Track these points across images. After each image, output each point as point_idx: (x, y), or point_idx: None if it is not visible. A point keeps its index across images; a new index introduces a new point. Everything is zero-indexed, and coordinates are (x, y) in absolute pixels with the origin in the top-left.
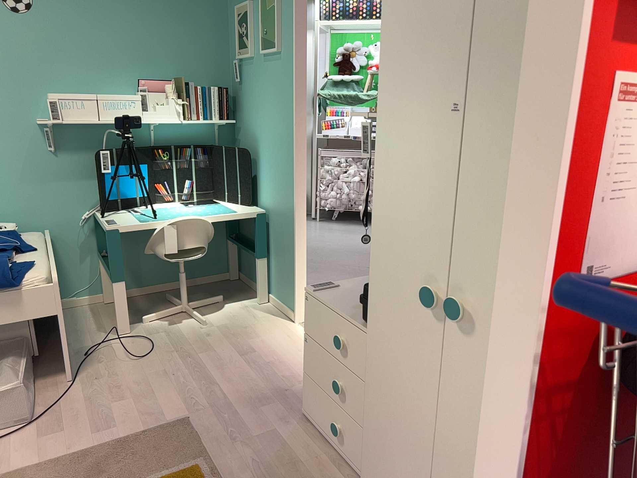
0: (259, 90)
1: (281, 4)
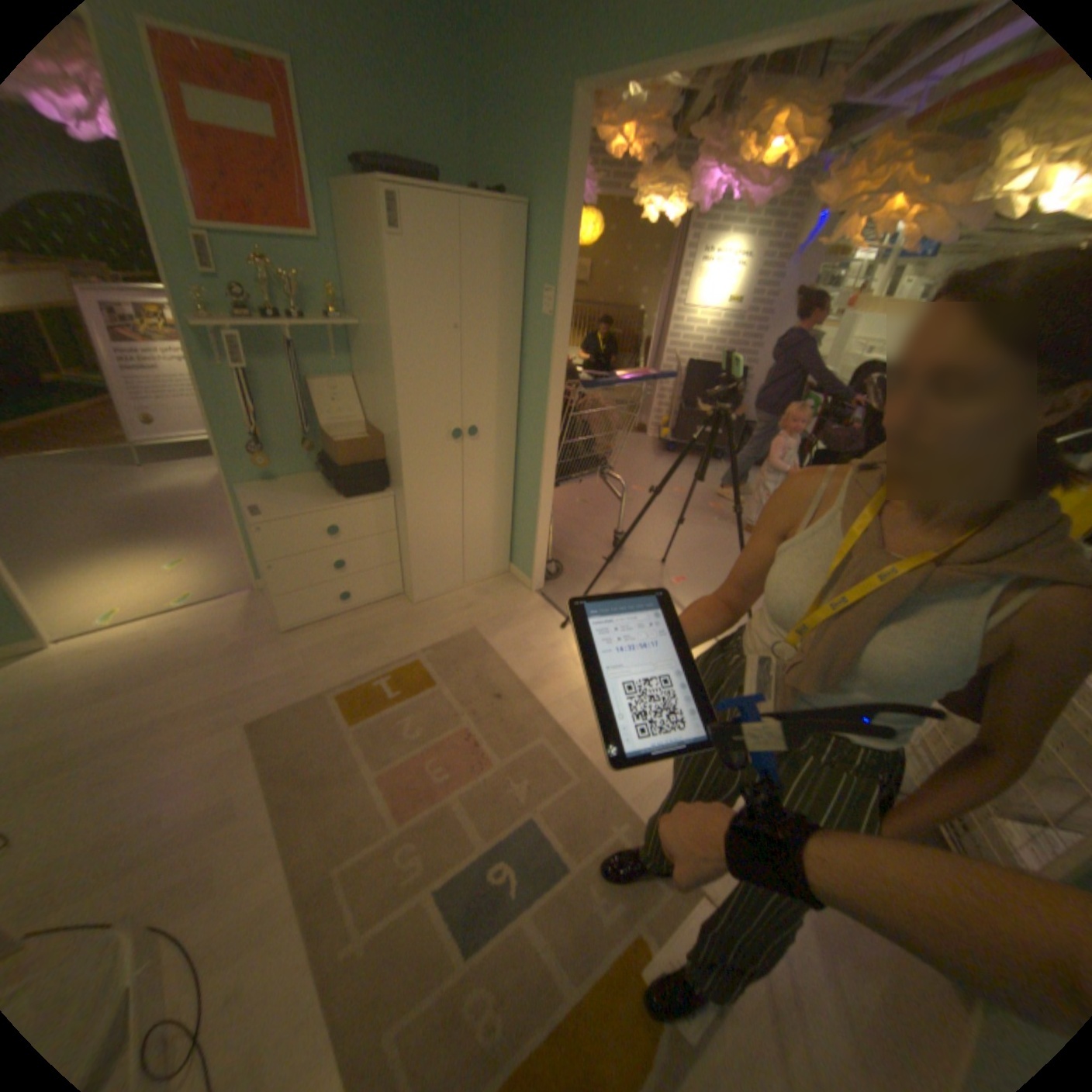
0: None
1: None
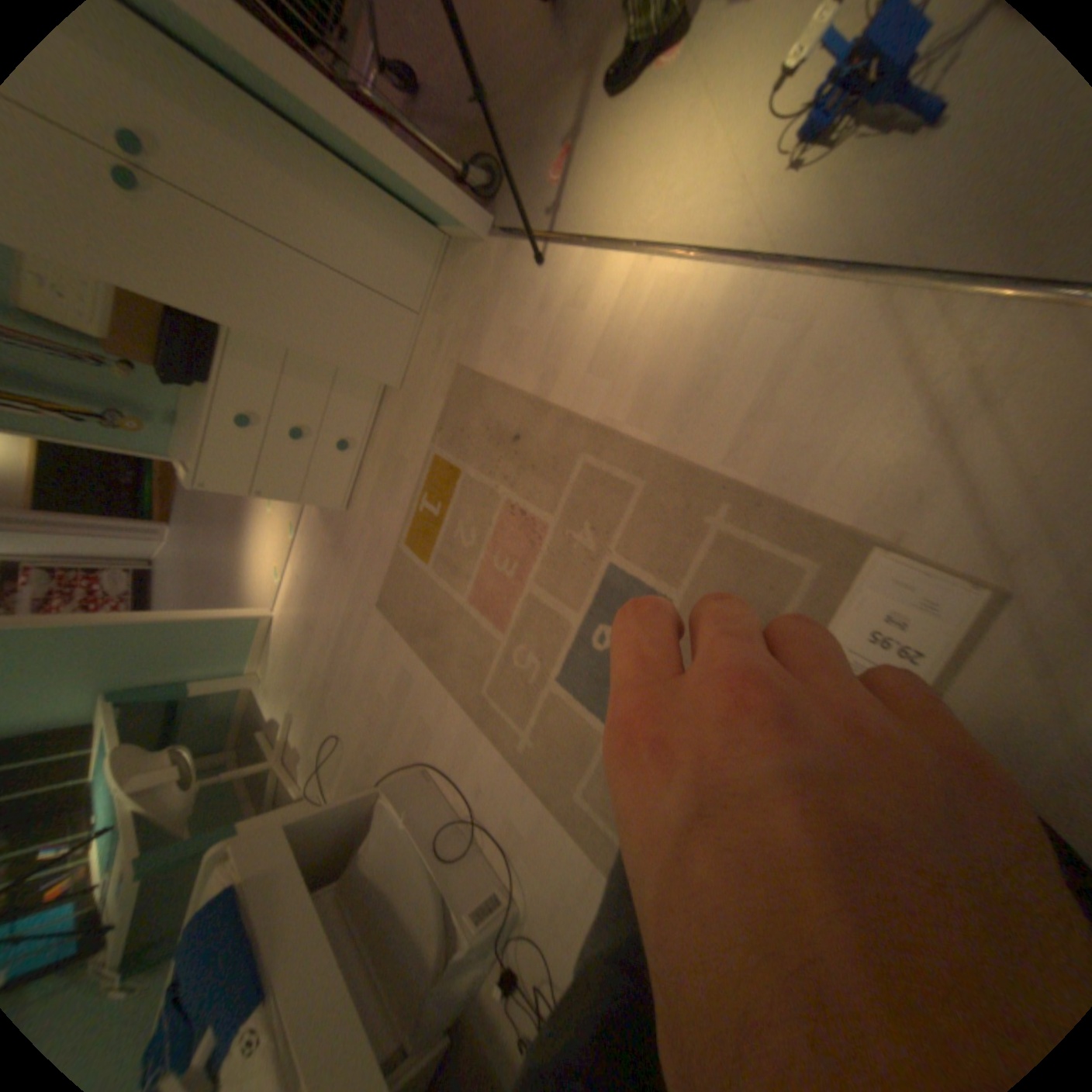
0: None
1: None
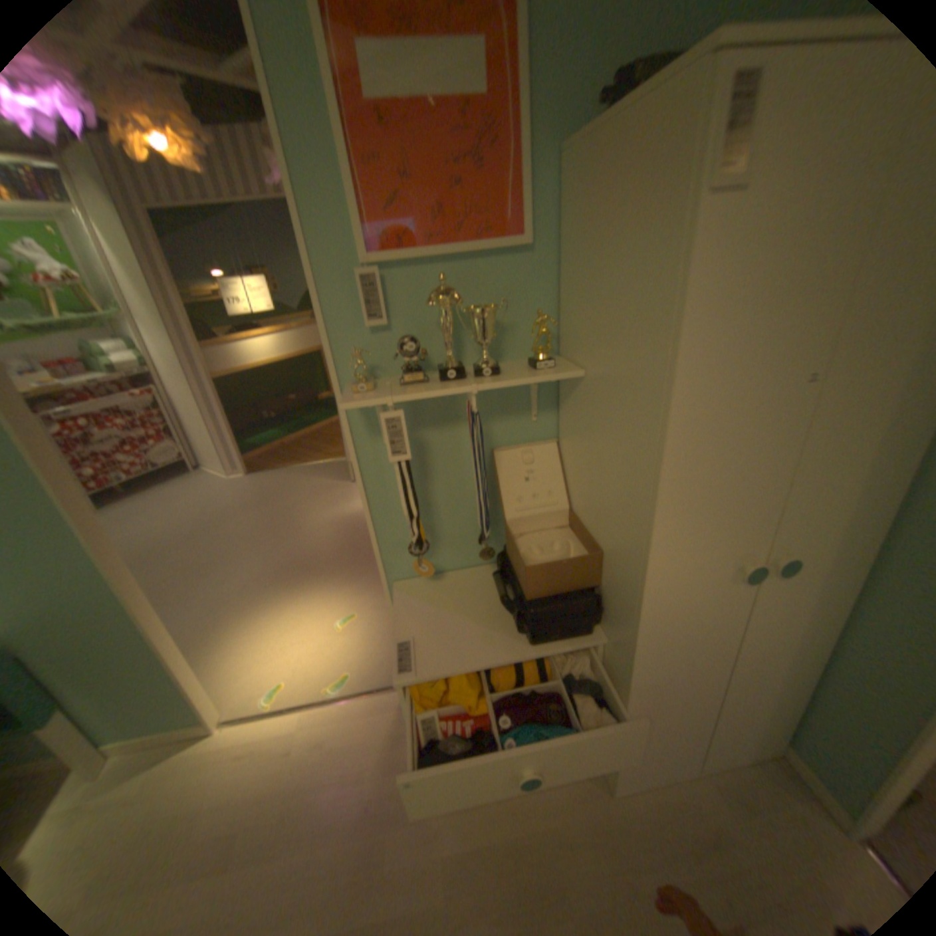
0: None
1: None
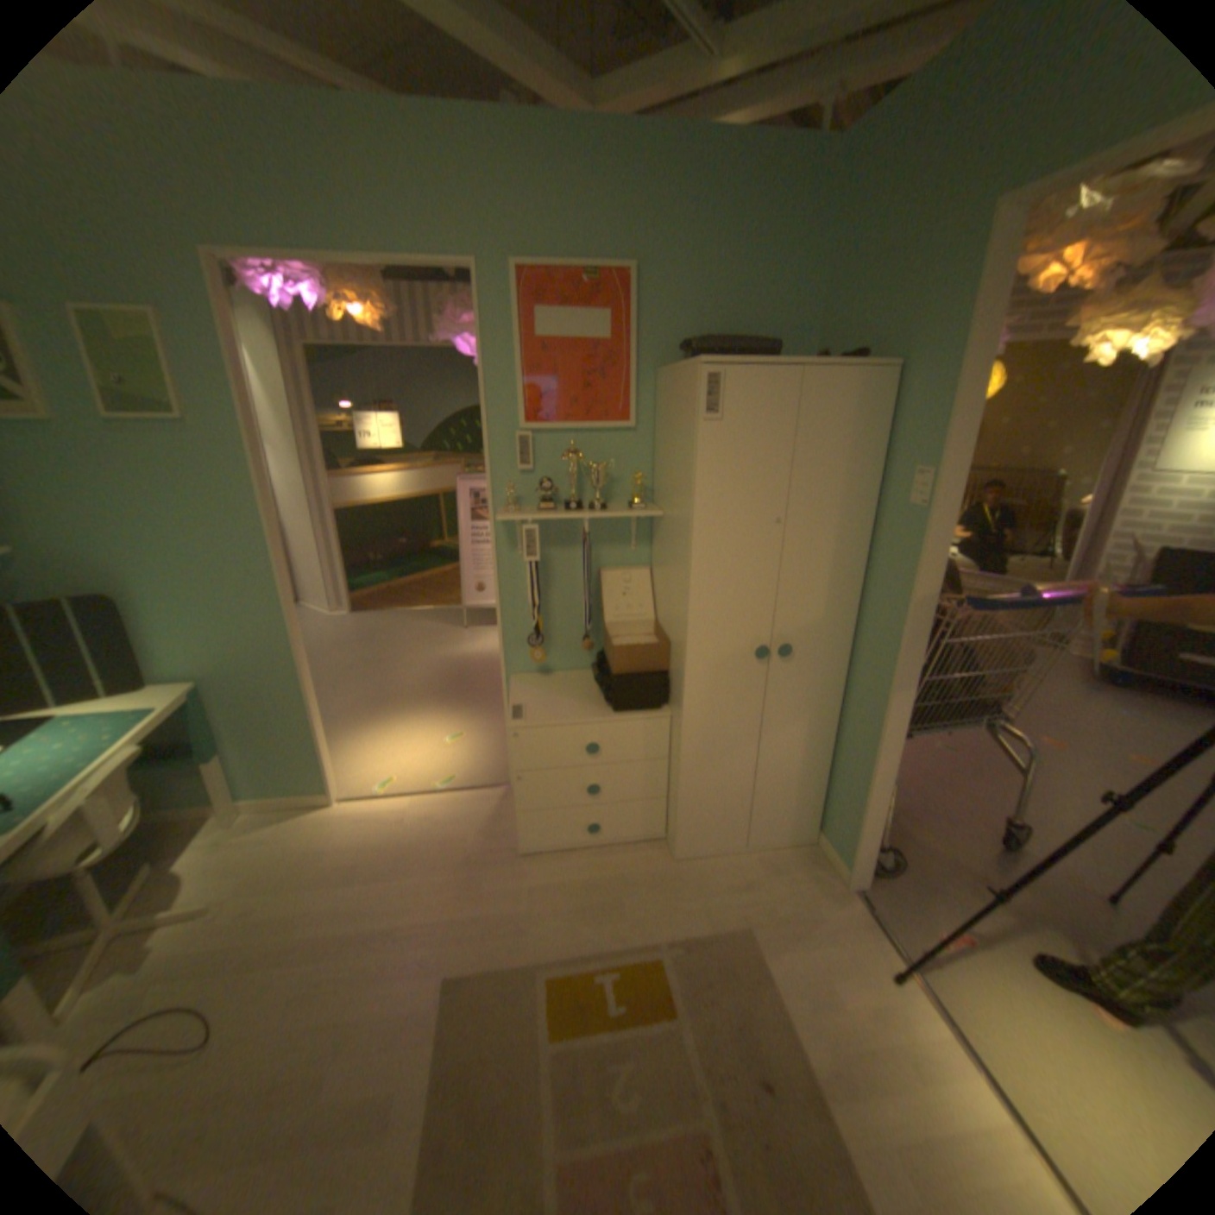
0: (99, 485)
1: (166, 337)
